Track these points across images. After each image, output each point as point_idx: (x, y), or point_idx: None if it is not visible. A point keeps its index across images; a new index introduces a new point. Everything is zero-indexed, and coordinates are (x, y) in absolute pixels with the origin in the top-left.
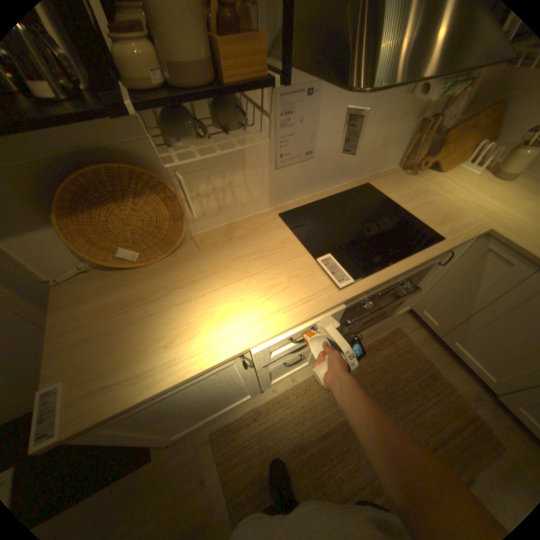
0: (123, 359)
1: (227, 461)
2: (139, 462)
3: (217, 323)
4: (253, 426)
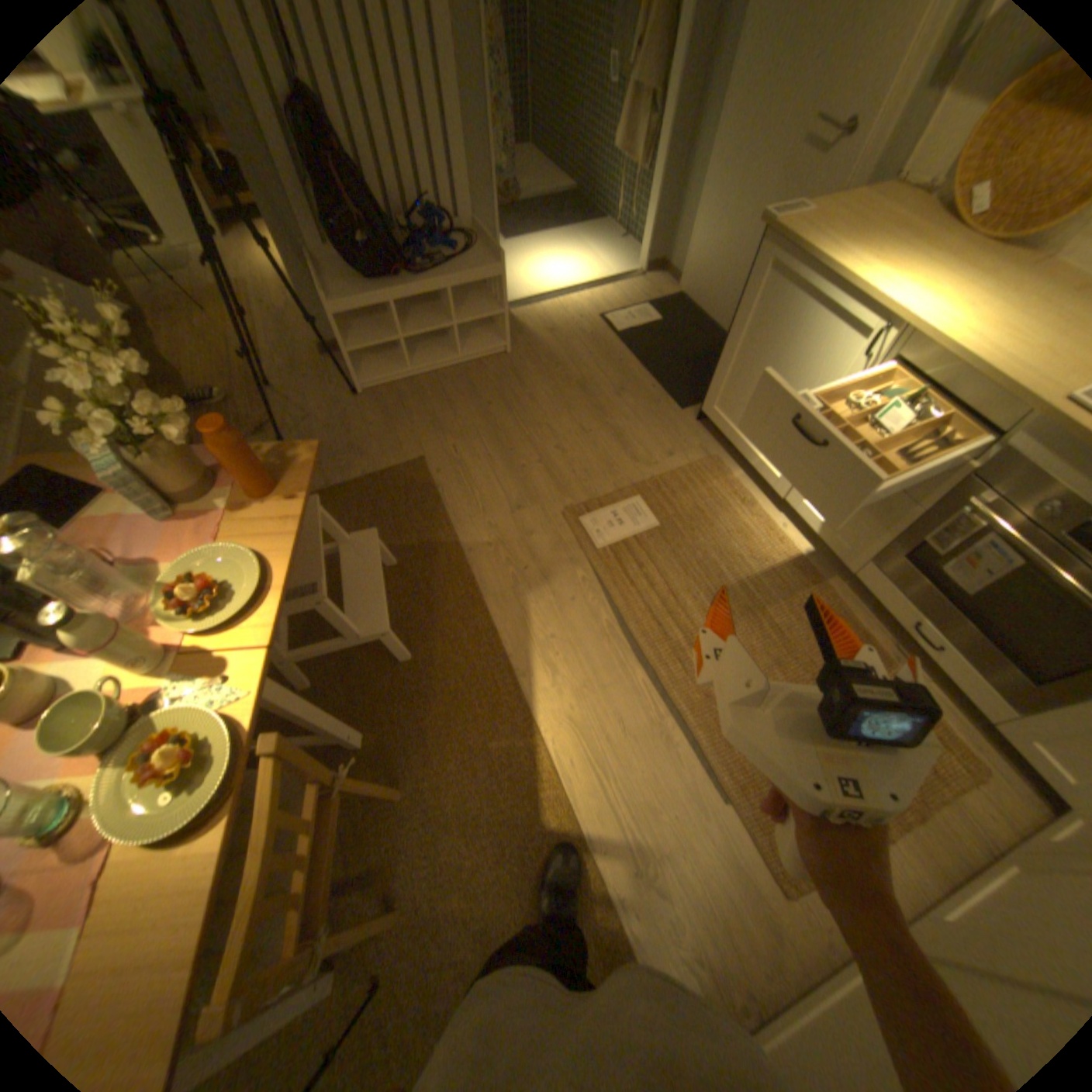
0: (850, 236)
1: (693, 475)
2: (679, 401)
3: (926, 287)
4: (735, 499)
